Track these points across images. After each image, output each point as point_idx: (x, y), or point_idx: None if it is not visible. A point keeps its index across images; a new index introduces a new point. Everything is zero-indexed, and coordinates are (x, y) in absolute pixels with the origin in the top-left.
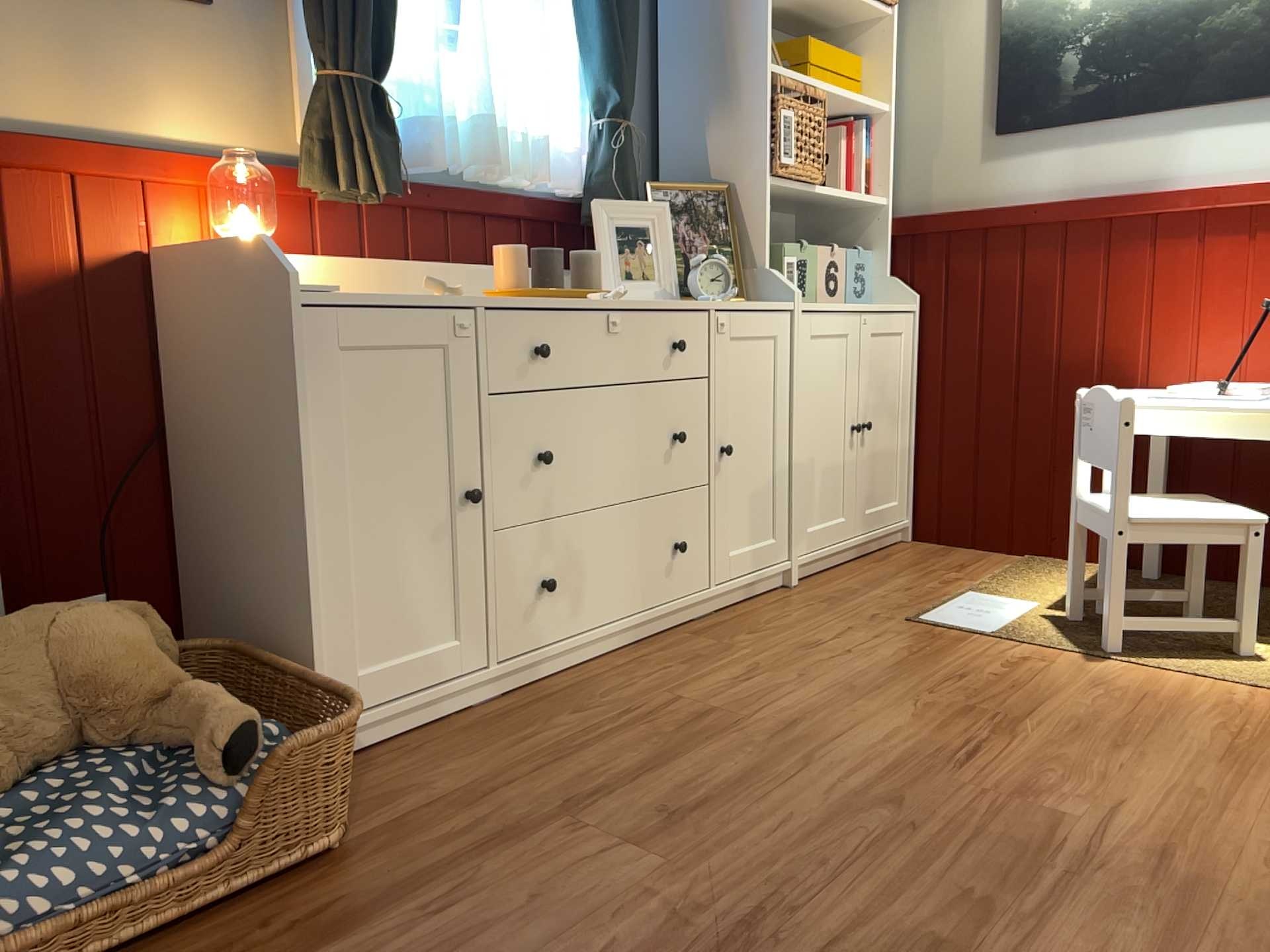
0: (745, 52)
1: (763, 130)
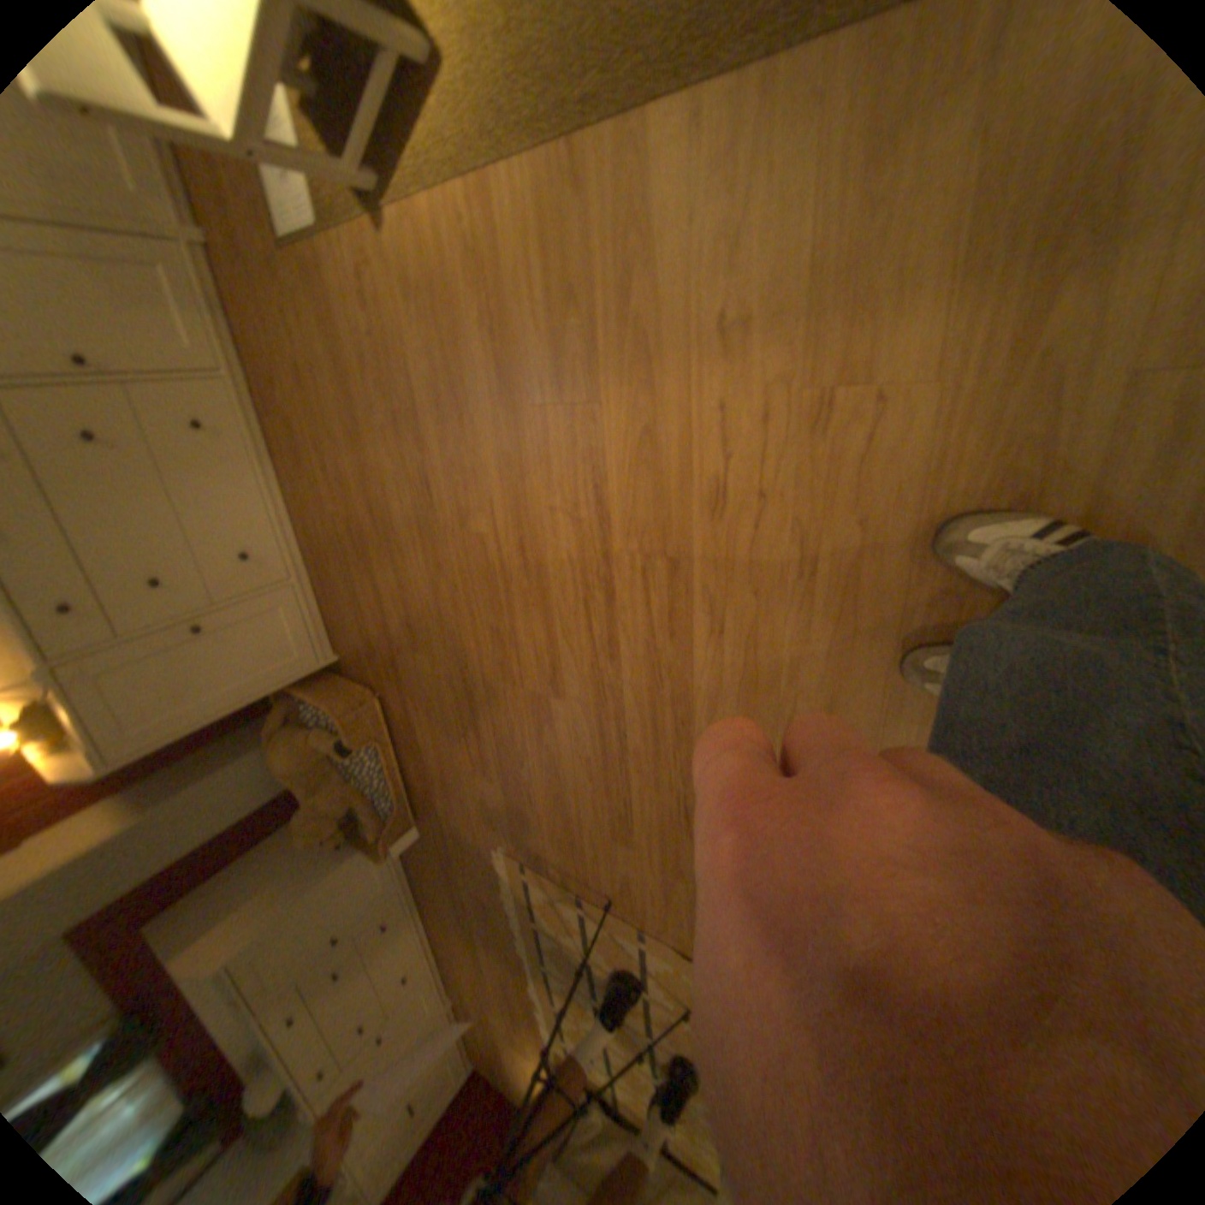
0: None
1: None
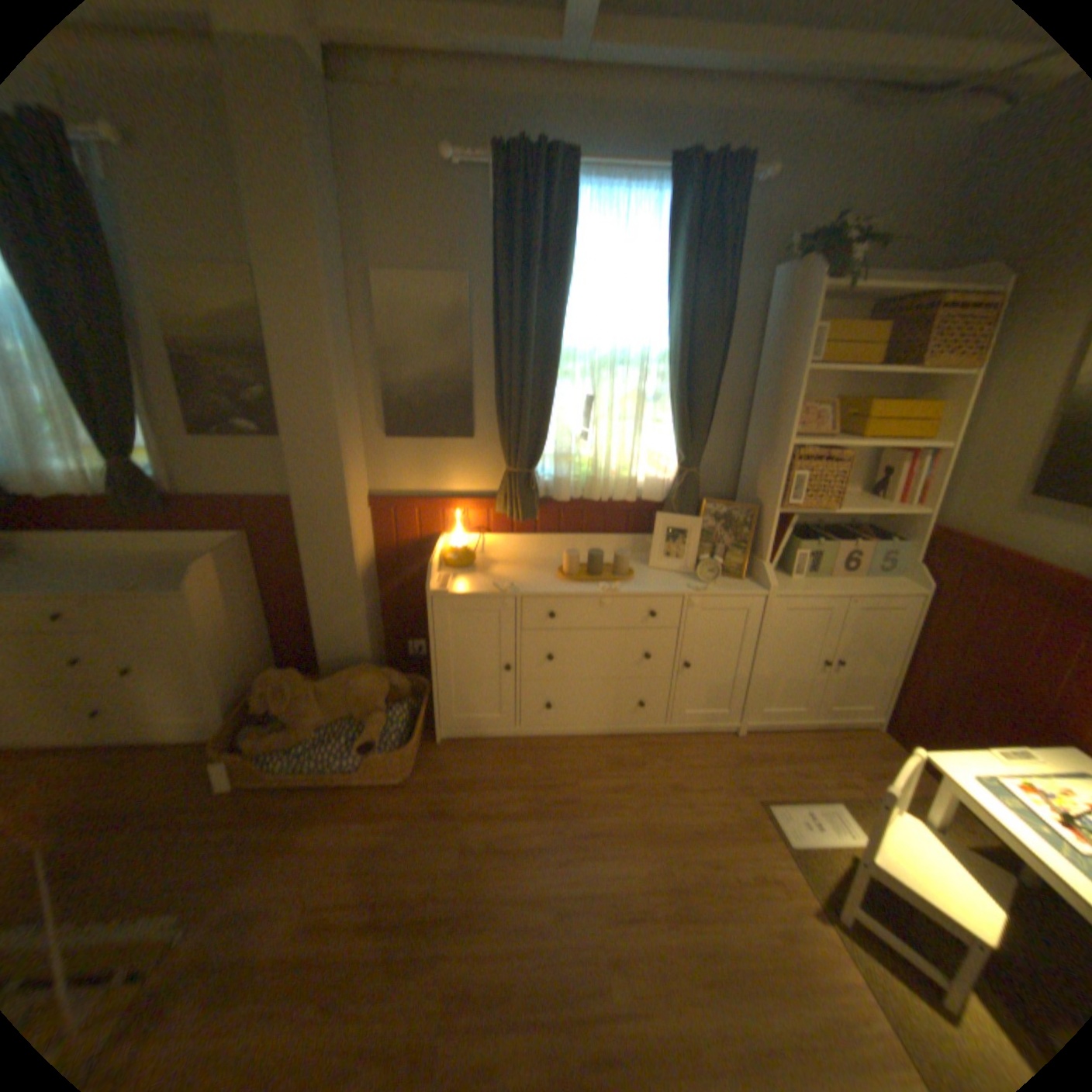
0: (782, 429)
1: (780, 481)
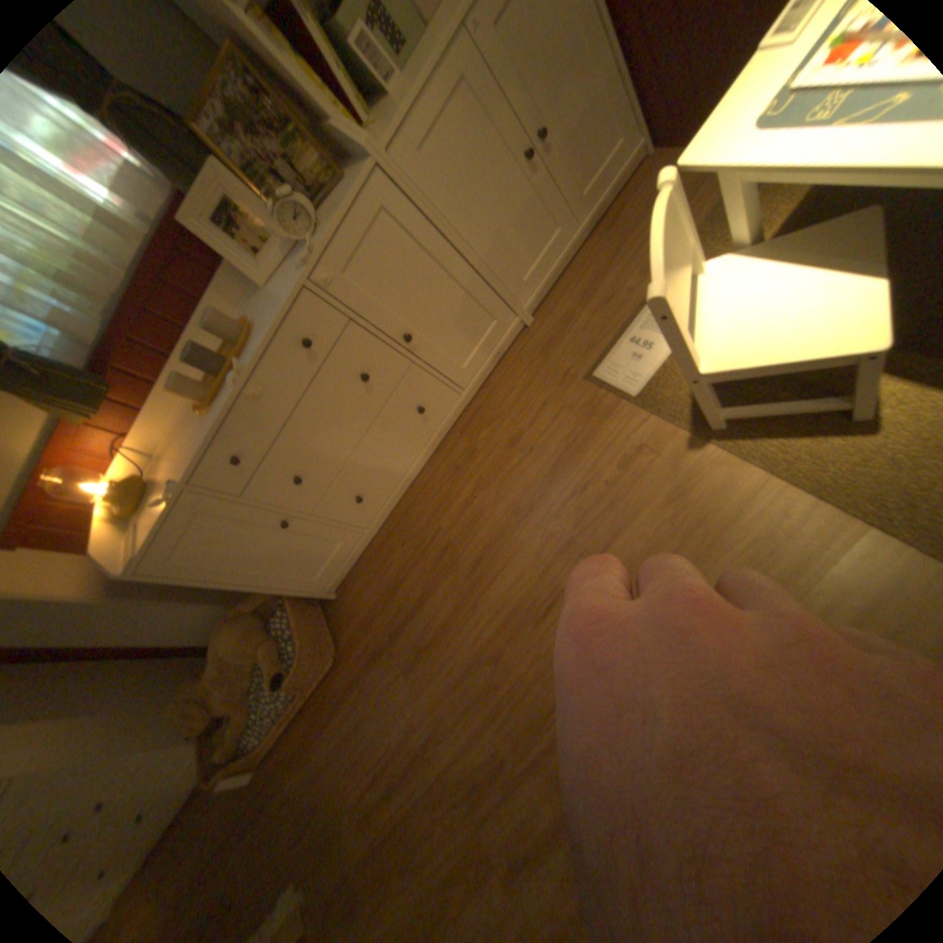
0: None
1: None
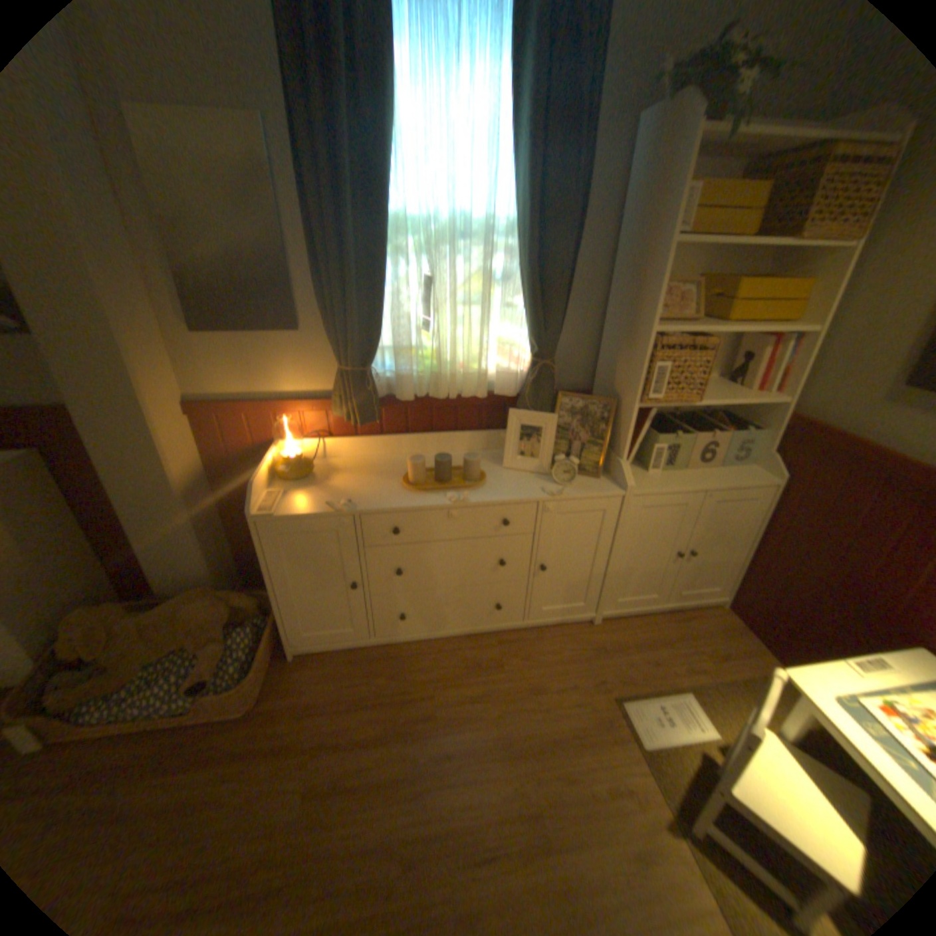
0: (644, 312)
1: (641, 373)
